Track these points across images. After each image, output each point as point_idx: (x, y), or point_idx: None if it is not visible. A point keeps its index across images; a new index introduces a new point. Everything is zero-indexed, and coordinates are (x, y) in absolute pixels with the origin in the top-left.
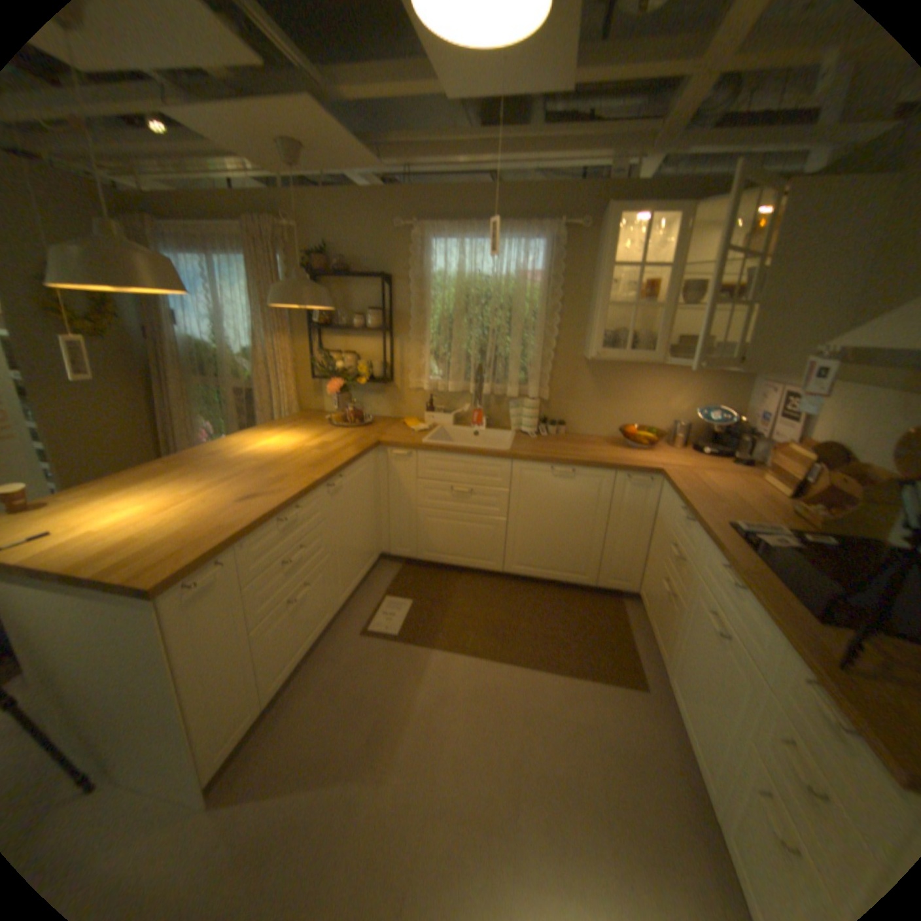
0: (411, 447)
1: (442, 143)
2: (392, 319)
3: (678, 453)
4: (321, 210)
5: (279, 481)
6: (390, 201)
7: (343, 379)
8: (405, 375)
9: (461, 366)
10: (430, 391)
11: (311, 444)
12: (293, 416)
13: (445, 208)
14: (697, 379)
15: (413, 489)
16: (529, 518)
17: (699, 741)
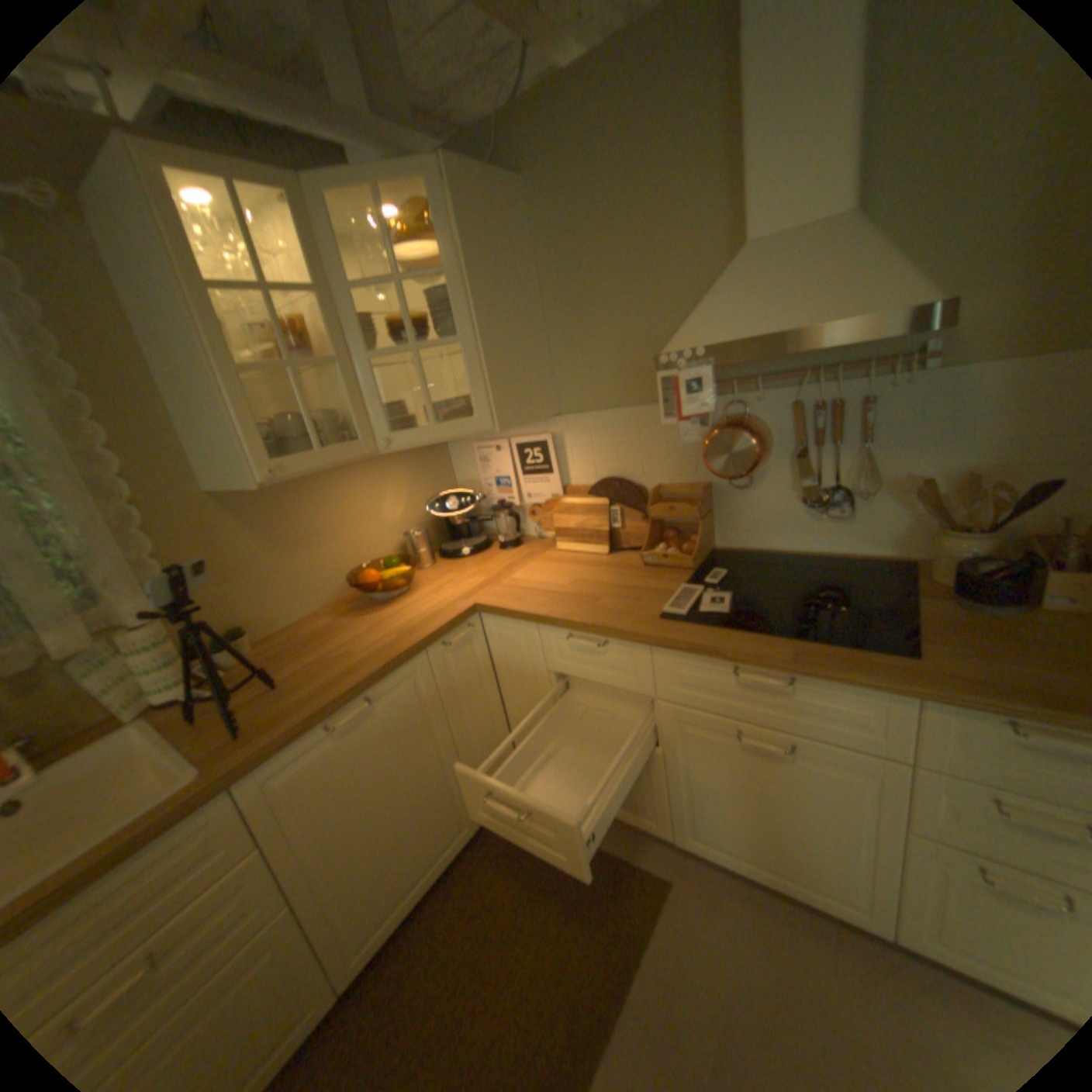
0: None
1: None
2: None
3: (440, 571)
4: None
5: None
6: None
7: None
8: None
9: None
10: None
11: None
12: None
13: None
14: (392, 467)
15: None
16: (332, 853)
17: (794, 878)
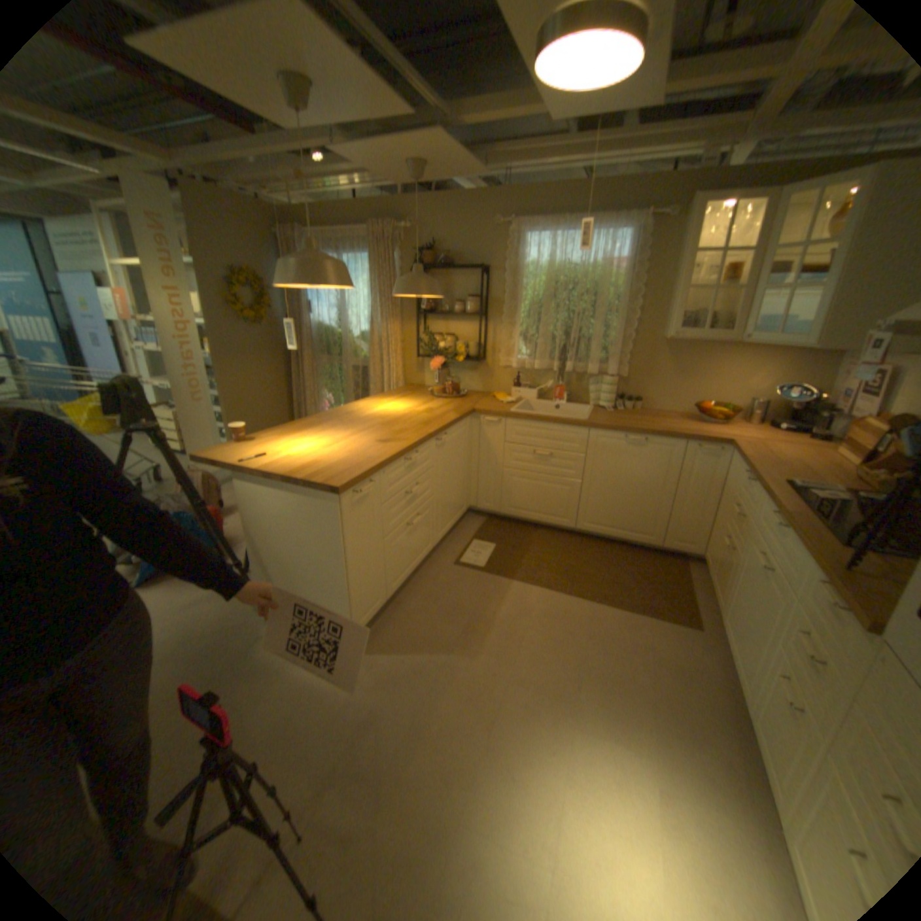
0: (500, 414)
1: (540, 147)
2: (486, 304)
3: (753, 428)
4: (431, 212)
5: (401, 432)
6: (491, 200)
7: (442, 357)
8: (495, 354)
9: (545, 346)
10: (517, 367)
11: (418, 409)
12: (399, 389)
13: (539, 204)
14: (778, 357)
15: (499, 451)
16: (601, 480)
17: (741, 660)
